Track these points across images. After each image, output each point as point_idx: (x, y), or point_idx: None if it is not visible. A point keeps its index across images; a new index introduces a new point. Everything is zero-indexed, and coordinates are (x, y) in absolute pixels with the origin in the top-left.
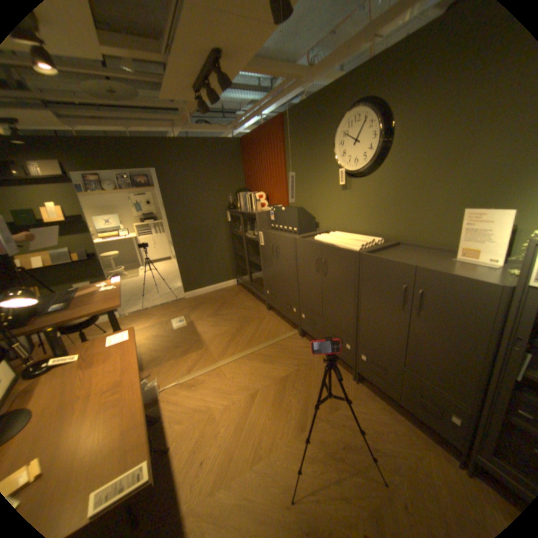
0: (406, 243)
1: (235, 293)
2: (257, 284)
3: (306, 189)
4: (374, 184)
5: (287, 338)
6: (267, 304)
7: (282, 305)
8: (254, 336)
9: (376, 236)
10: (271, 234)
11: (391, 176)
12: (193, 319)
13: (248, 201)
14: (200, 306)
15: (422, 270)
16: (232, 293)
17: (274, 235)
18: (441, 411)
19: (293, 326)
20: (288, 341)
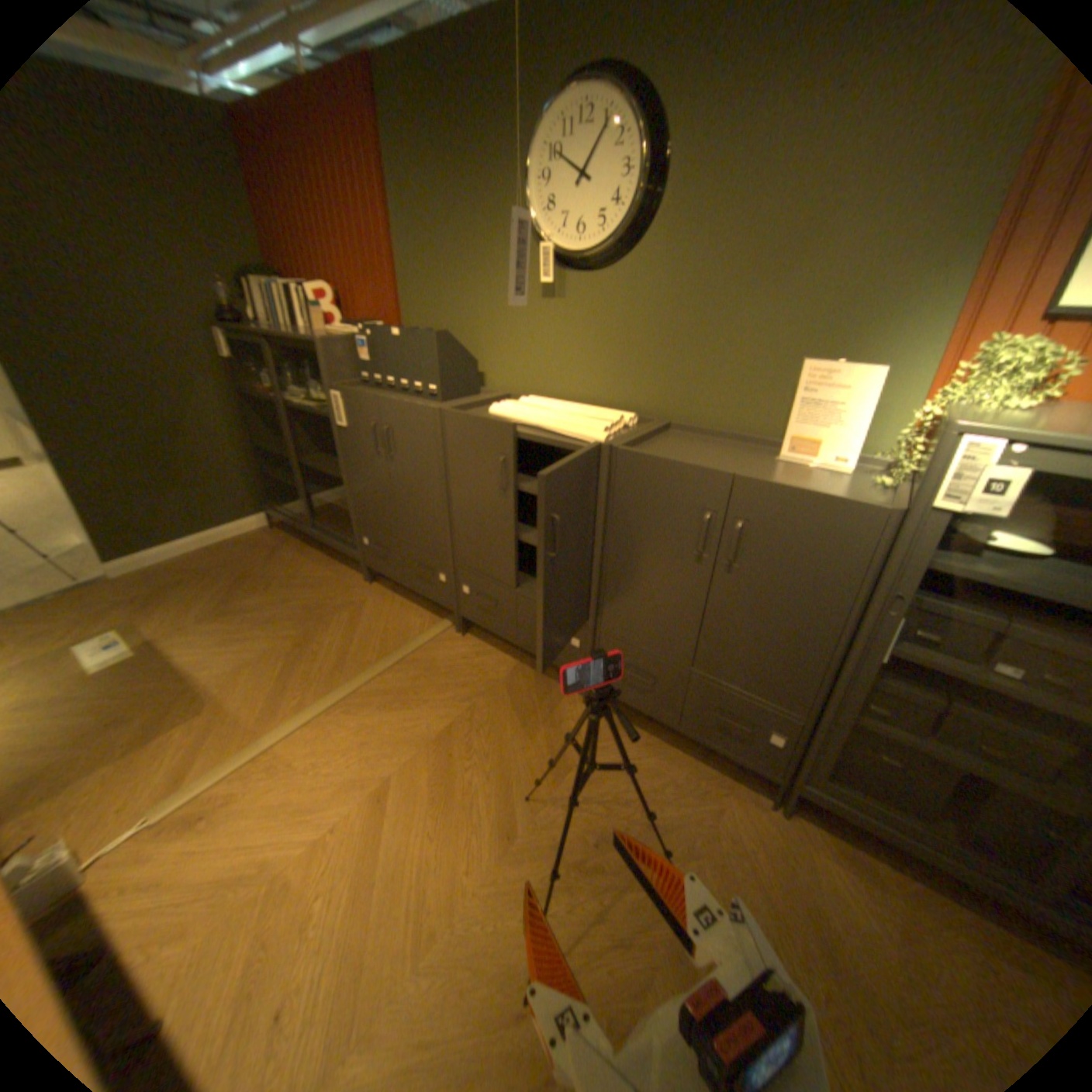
0: (682, 426)
1: (268, 551)
2: (327, 522)
3: (447, 287)
4: (618, 291)
5: (429, 641)
6: (366, 569)
7: (409, 570)
8: (347, 651)
9: (619, 408)
10: (369, 398)
11: (657, 276)
12: (149, 636)
13: (280, 303)
14: (165, 594)
15: (745, 483)
16: (259, 550)
17: (377, 400)
18: (752, 730)
19: (436, 613)
20: (433, 647)
